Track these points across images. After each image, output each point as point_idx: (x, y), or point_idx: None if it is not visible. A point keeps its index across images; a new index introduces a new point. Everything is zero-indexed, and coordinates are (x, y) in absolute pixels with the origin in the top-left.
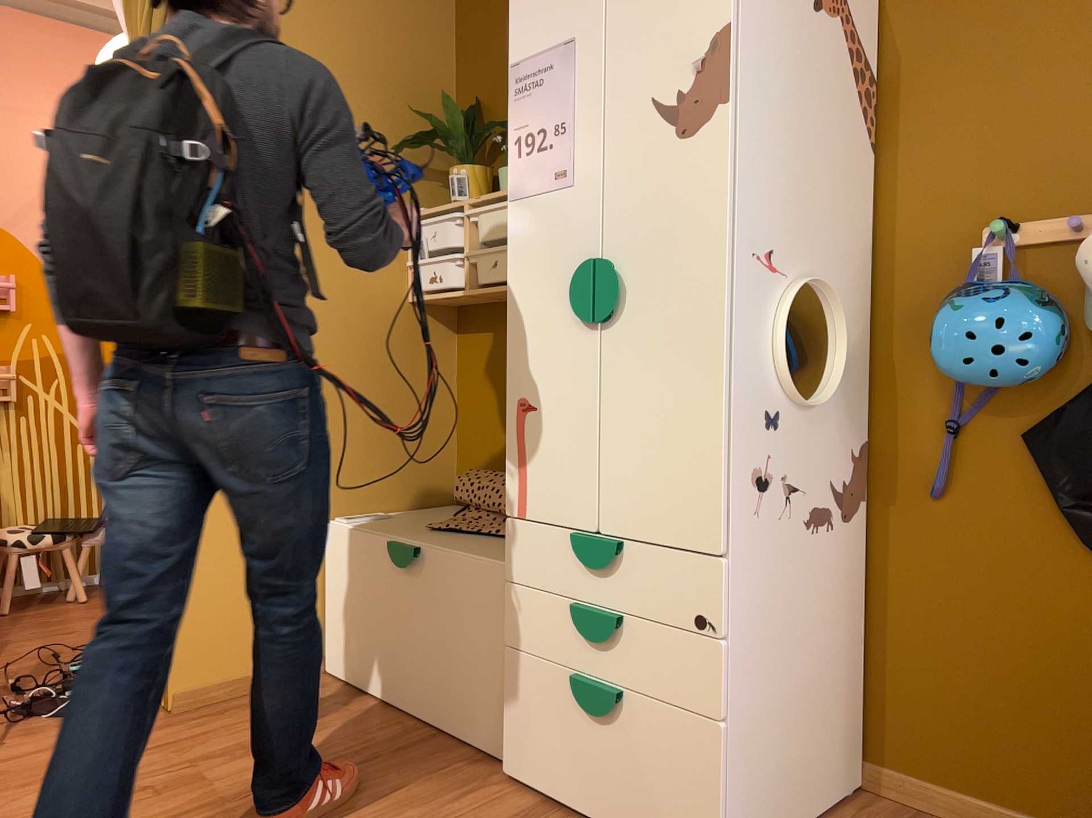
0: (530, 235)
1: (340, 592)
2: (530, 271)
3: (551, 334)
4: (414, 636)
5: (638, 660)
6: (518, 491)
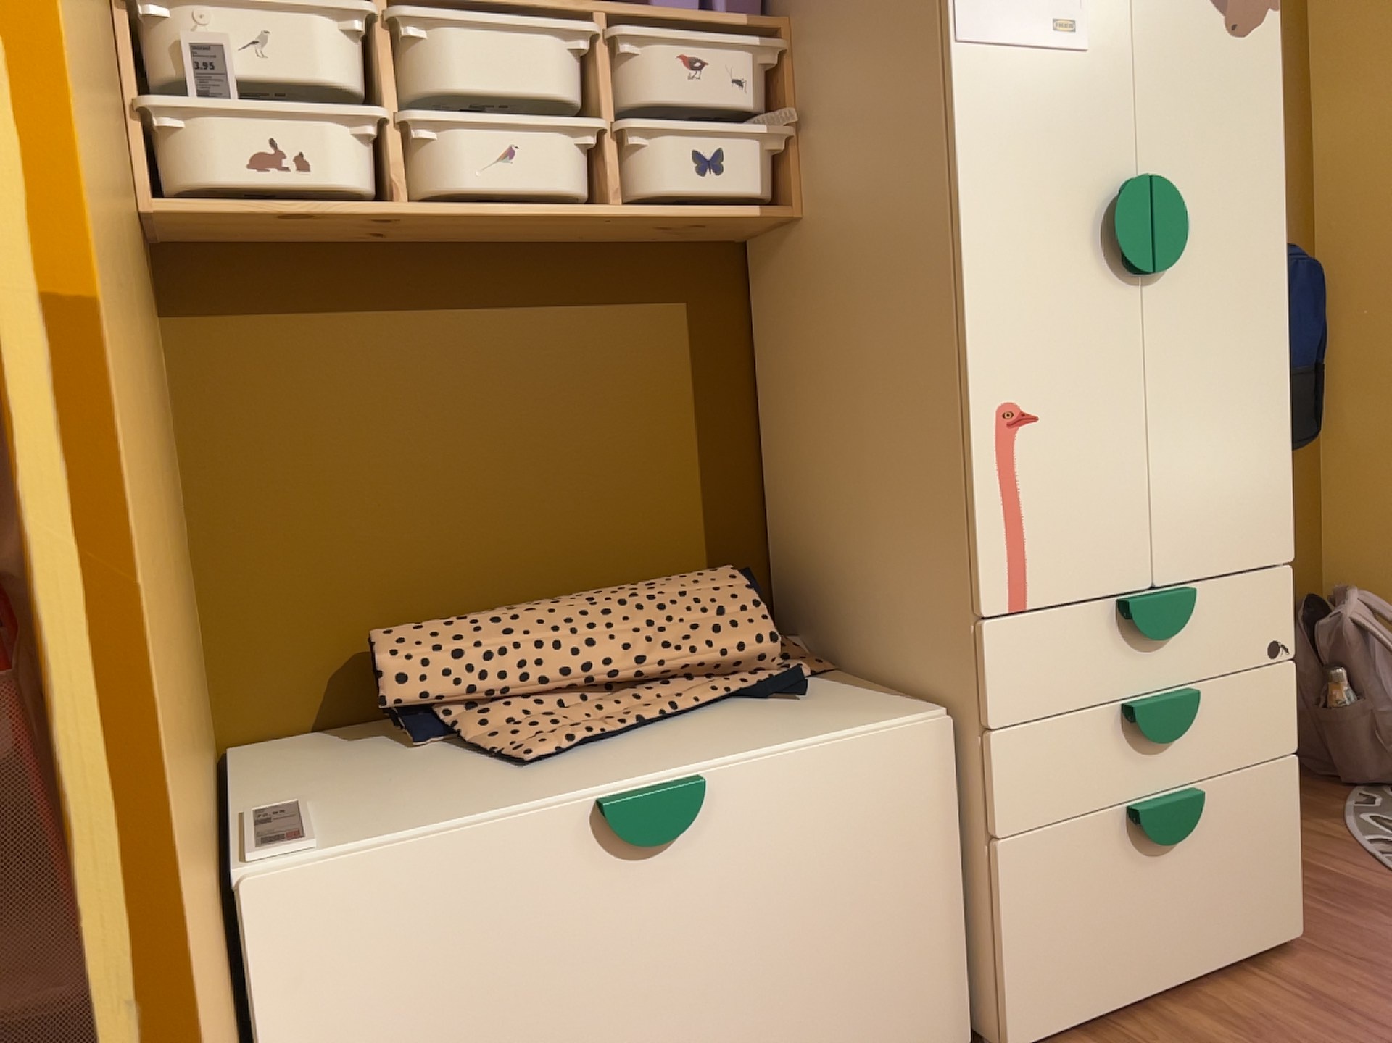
0: (1009, 116)
1: (364, 1041)
2: (1013, 179)
3: (1062, 293)
4: (701, 977)
5: (1209, 732)
6: (1012, 565)
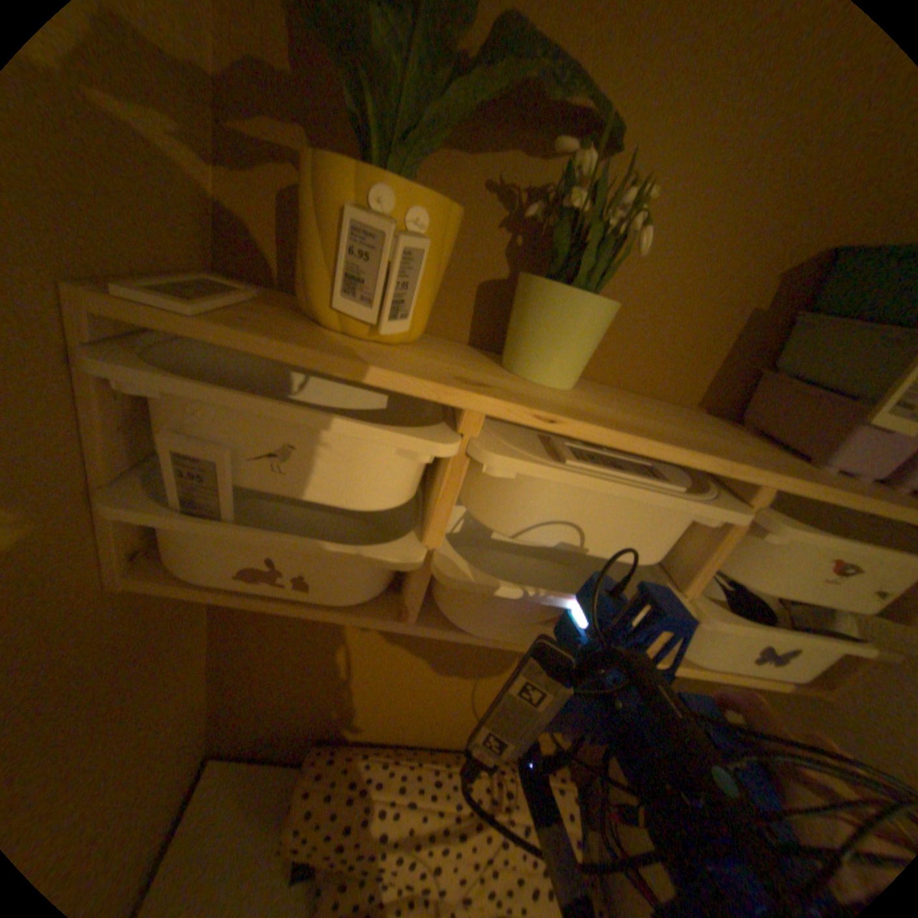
0: None
1: None
2: None
3: None
4: None
5: None
6: None
